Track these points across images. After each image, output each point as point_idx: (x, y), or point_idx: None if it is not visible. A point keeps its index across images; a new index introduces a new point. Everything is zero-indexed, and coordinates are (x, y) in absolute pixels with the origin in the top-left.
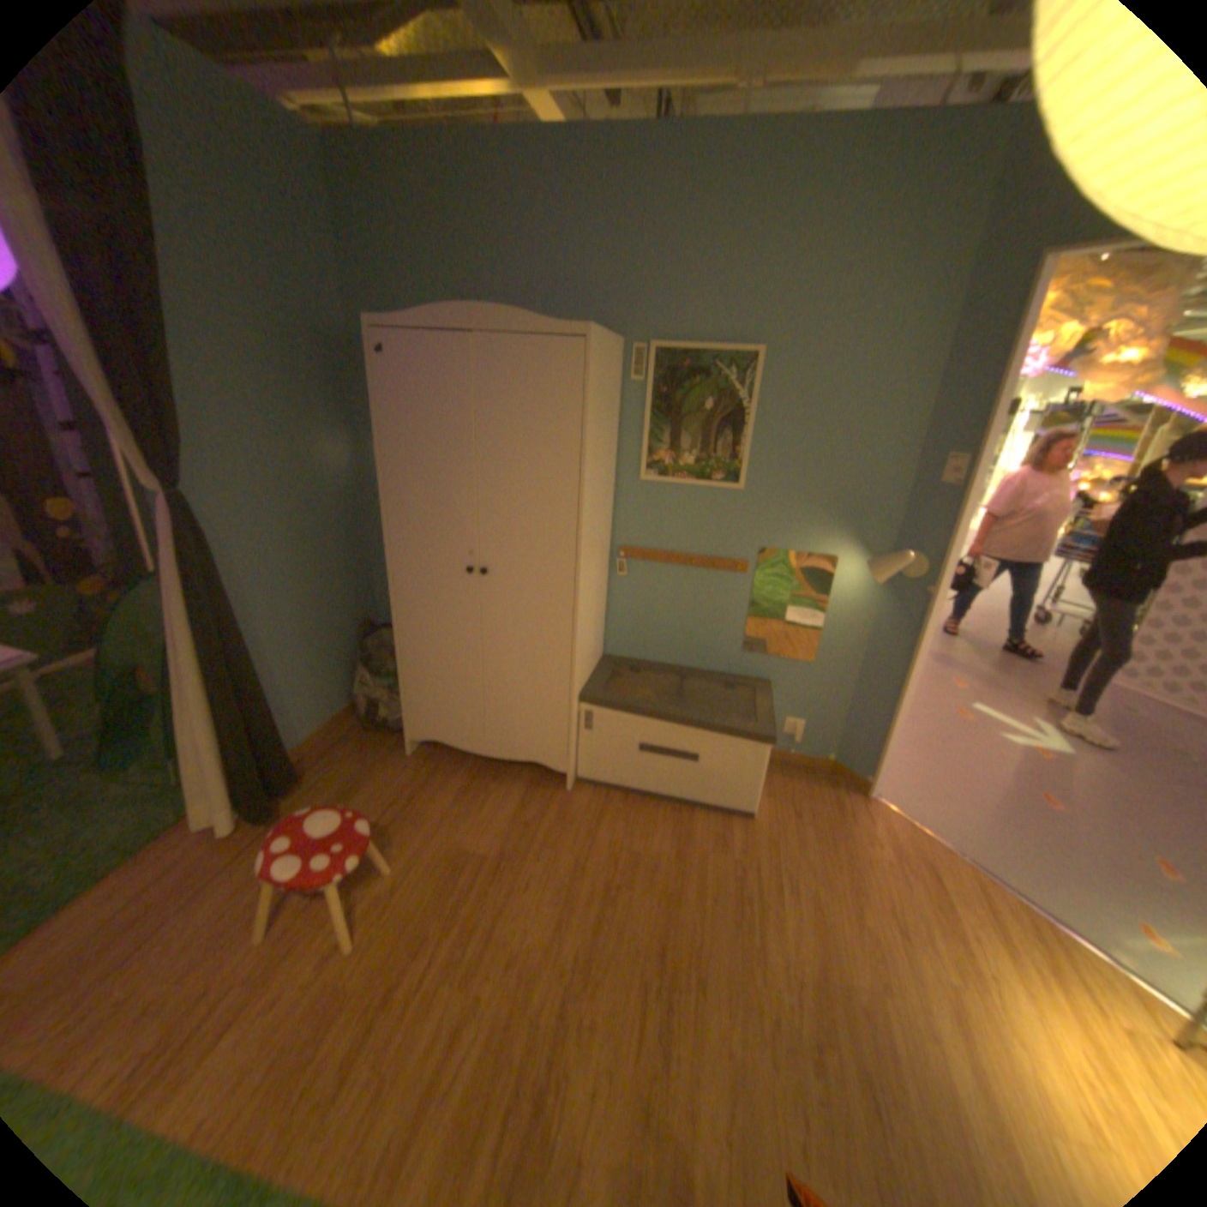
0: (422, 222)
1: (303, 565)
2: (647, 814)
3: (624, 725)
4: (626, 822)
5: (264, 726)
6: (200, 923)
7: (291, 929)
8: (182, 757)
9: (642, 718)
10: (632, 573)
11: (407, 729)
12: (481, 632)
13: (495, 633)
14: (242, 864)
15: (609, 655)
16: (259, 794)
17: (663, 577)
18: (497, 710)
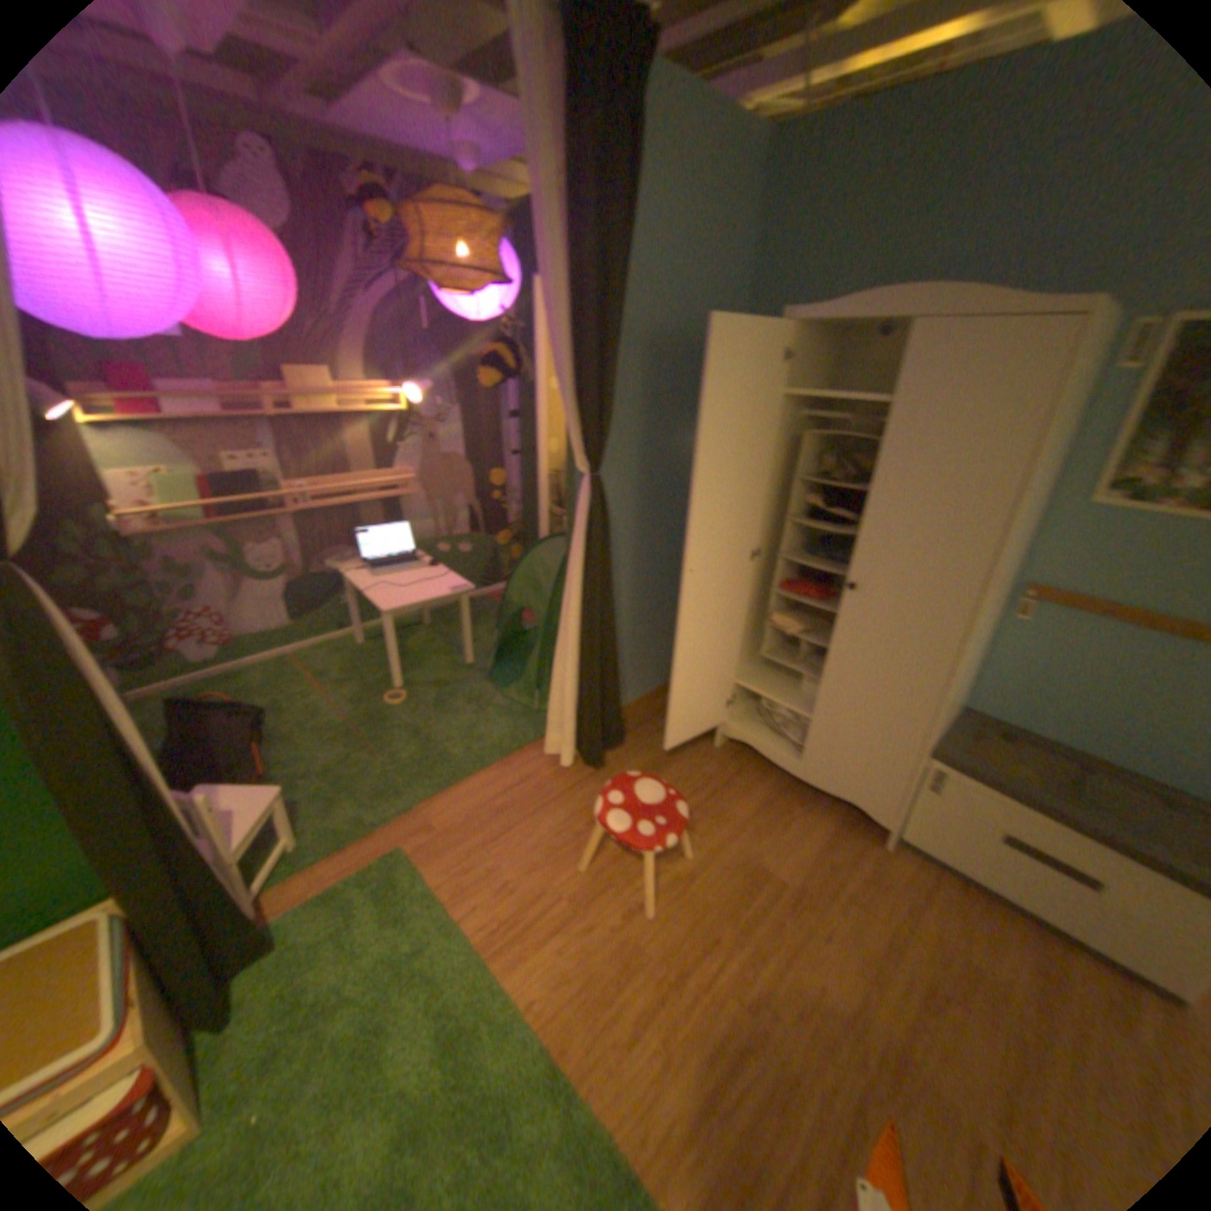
0: (862, 198)
1: (666, 547)
2: (997, 923)
3: (992, 805)
4: (967, 921)
5: (613, 685)
6: (545, 831)
7: (608, 870)
8: (554, 692)
9: (1024, 806)
10: (1043, 619)
11: (723, 722)
12: (830, 649)
13: (842, 652)
14: (577, 794)
15: (977, 710)
16: (600, 741)
17: (1095, 633)
18: (824, 734)
